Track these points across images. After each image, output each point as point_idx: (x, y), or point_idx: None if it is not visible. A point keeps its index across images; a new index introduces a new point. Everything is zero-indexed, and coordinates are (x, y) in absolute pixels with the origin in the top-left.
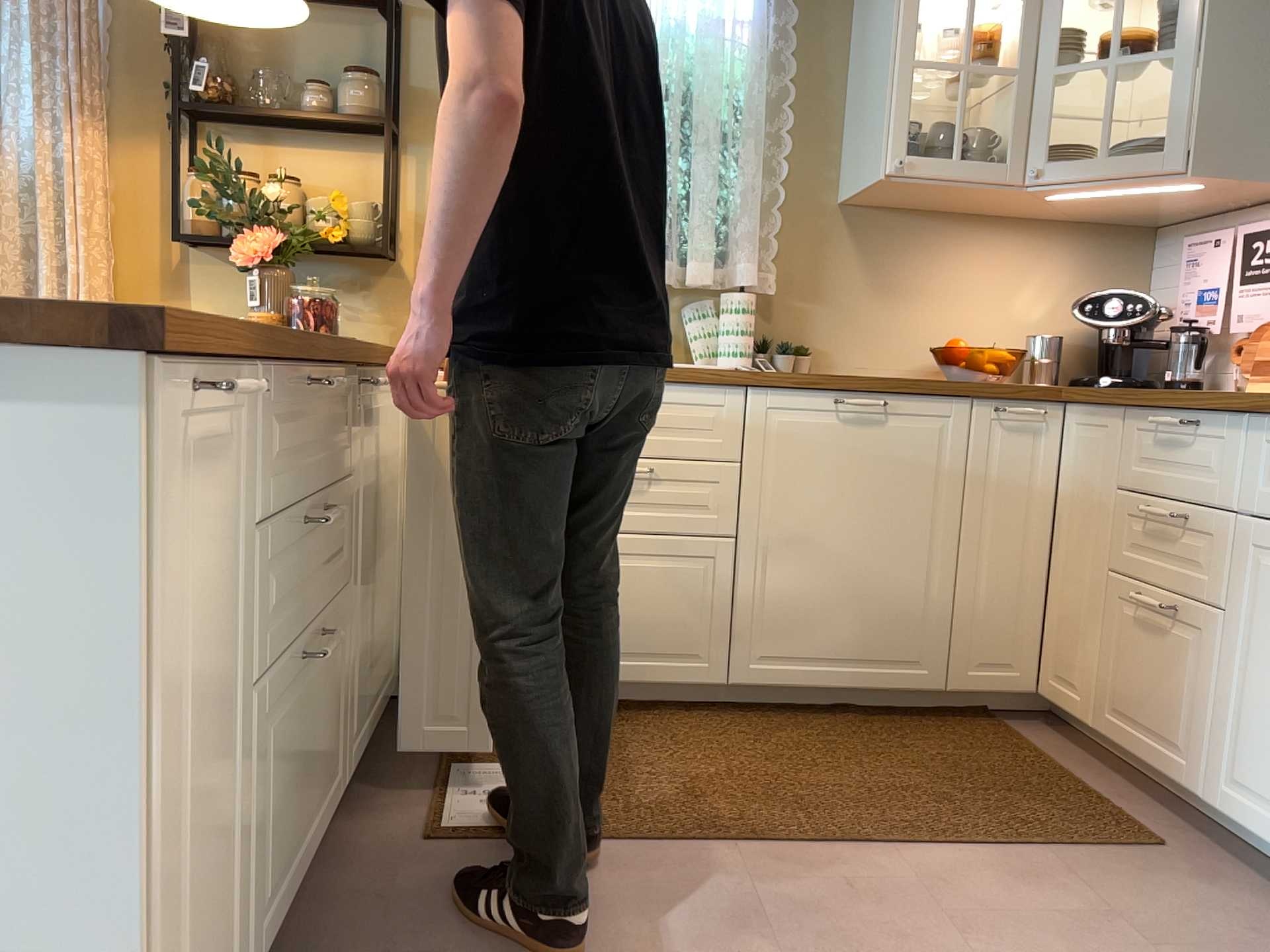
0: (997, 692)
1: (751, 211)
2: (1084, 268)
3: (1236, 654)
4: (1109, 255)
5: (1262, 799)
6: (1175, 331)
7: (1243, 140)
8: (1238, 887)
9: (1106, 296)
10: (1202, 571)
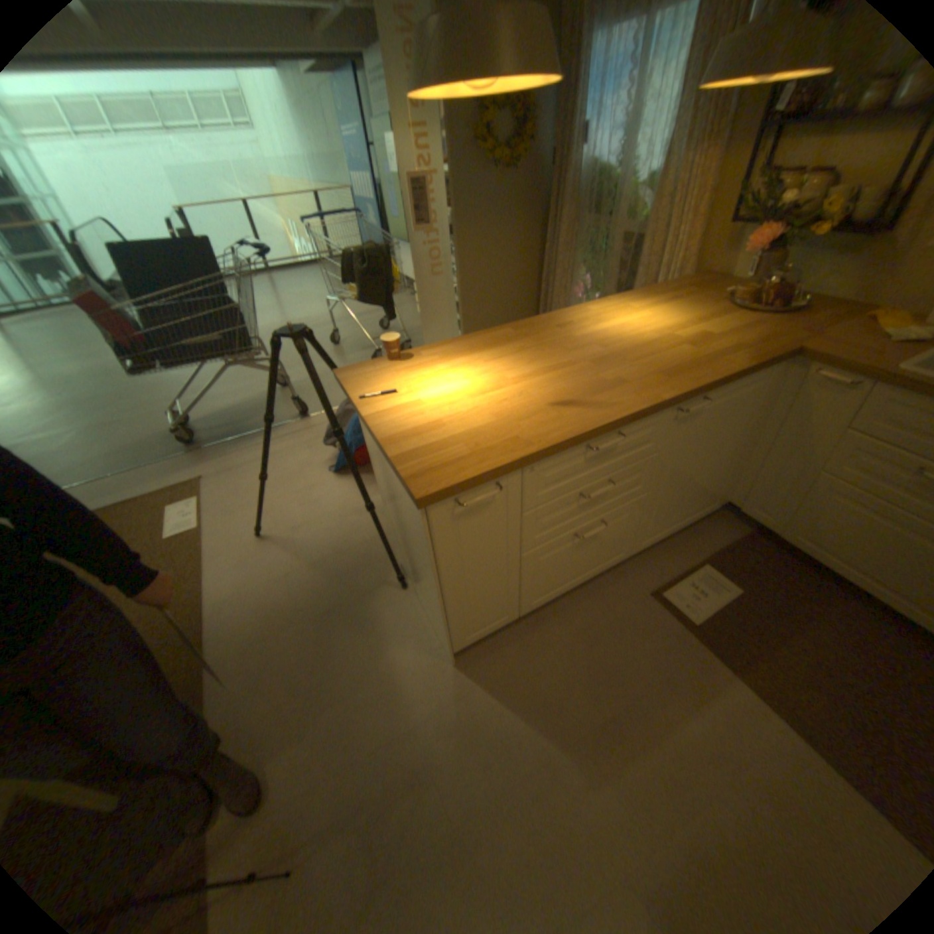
0: None
1: None
2: None
3: None
4: None
5: None
6: None
7: None
8: None
9: None
10: None
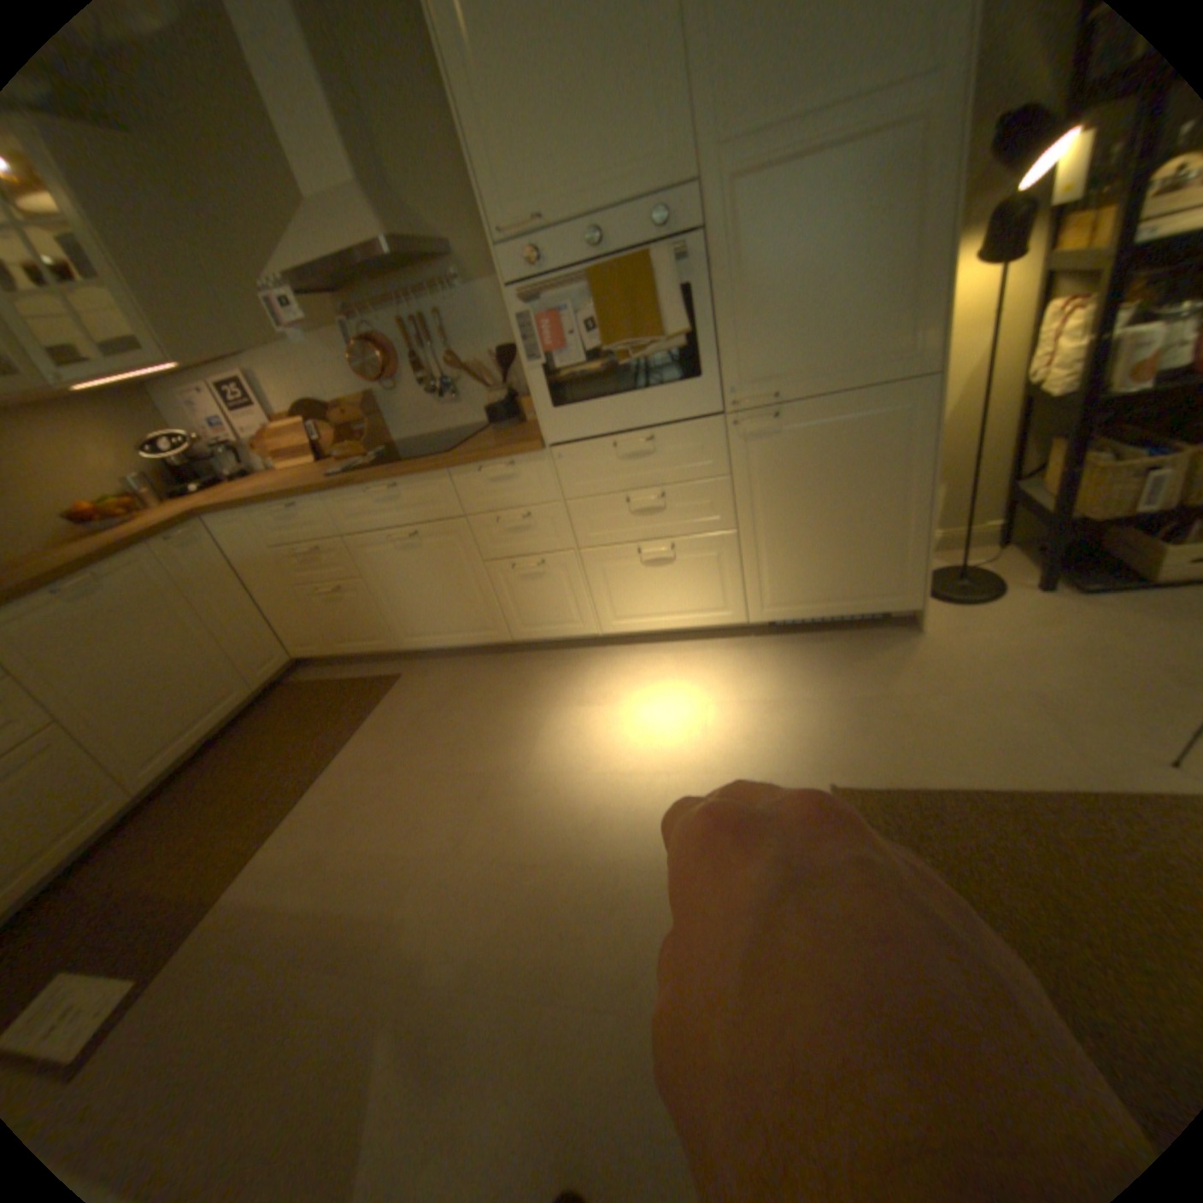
0: (276, 672)
1: None
2: (118, 423)
3: (377, 590)
4: (127, 409)
5: (420, 633)
6: (207, 445)
7: (186, 334)
8: (431, 667)
9: (145, 435)
10: (340, 565)
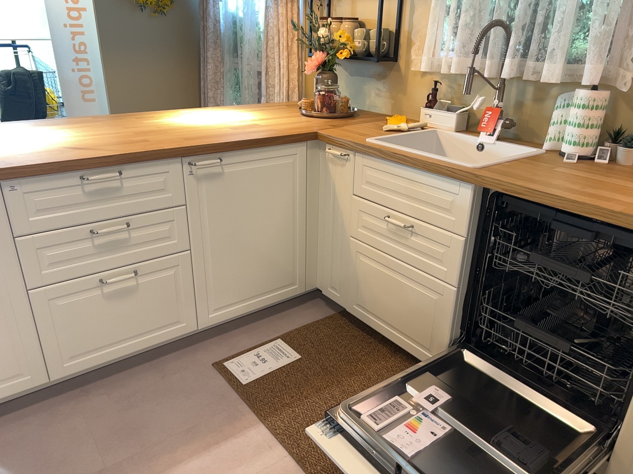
0: None
1: (615, 17)
2: None
3: None
4: None
5: None
6: None
7: None
8: None
9: None
10: None
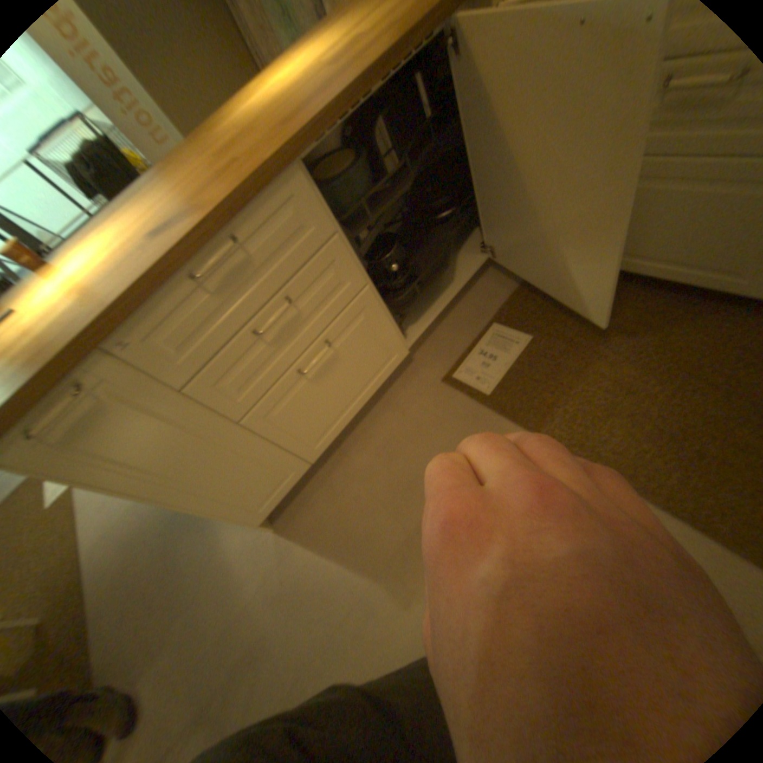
0: None
1: None
2: None
3: None
4: None
5: None
6: None
7: None
8: None
9: None
10: None
